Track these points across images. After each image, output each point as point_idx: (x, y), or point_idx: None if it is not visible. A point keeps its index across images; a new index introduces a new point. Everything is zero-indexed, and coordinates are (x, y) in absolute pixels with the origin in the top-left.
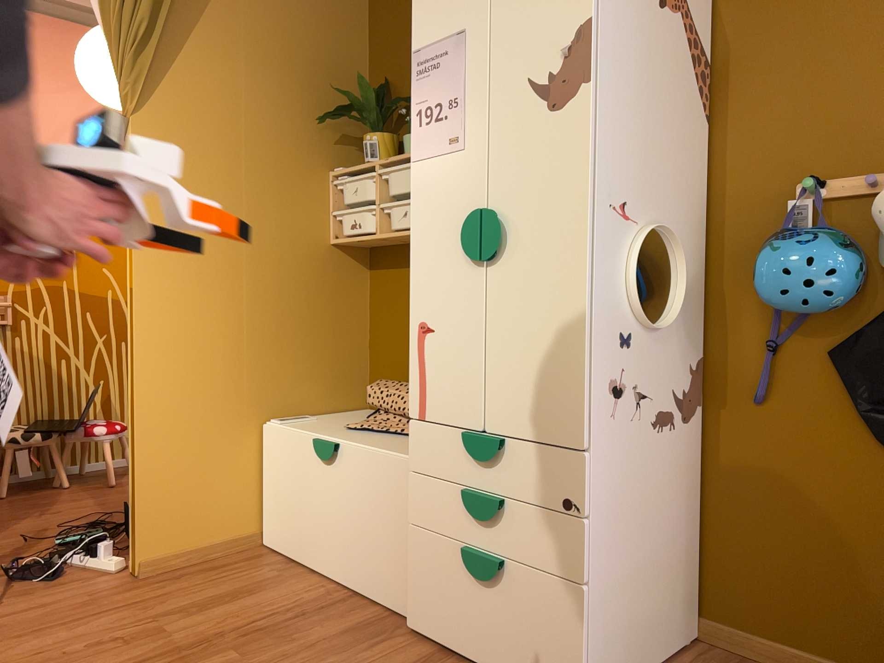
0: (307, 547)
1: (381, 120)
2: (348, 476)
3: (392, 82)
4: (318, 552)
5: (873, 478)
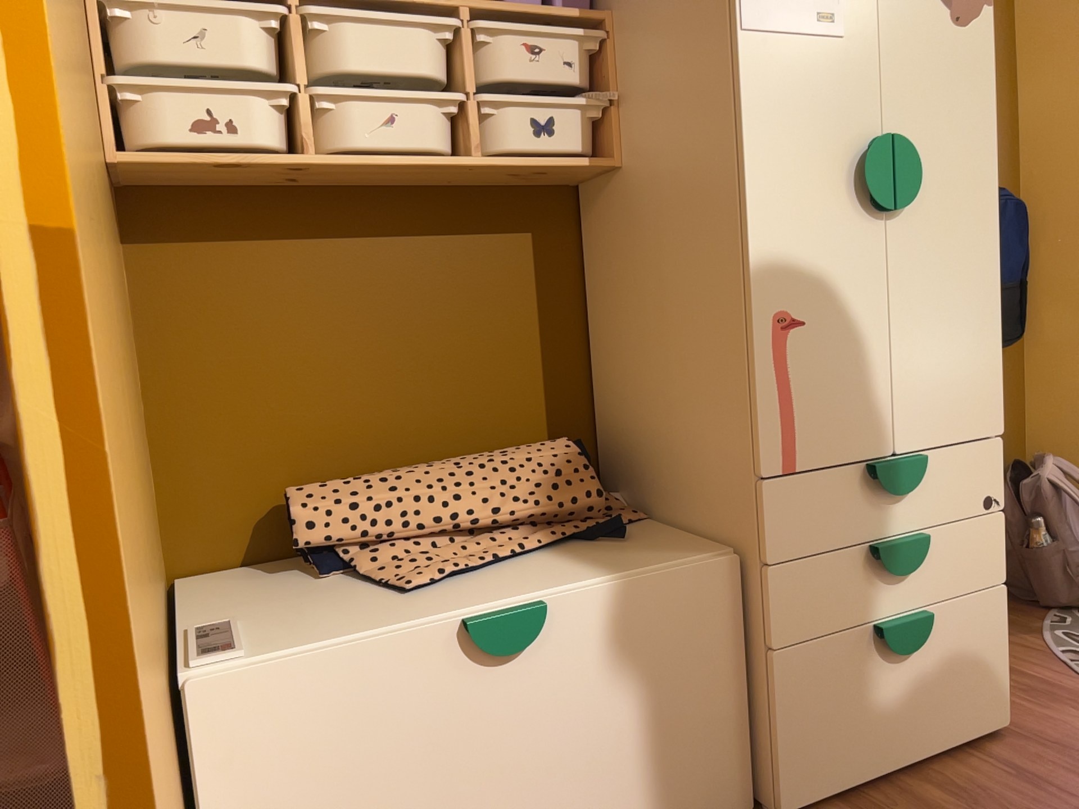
0: None
1: None
2: (576, 655)
3: None
4: None
5: None
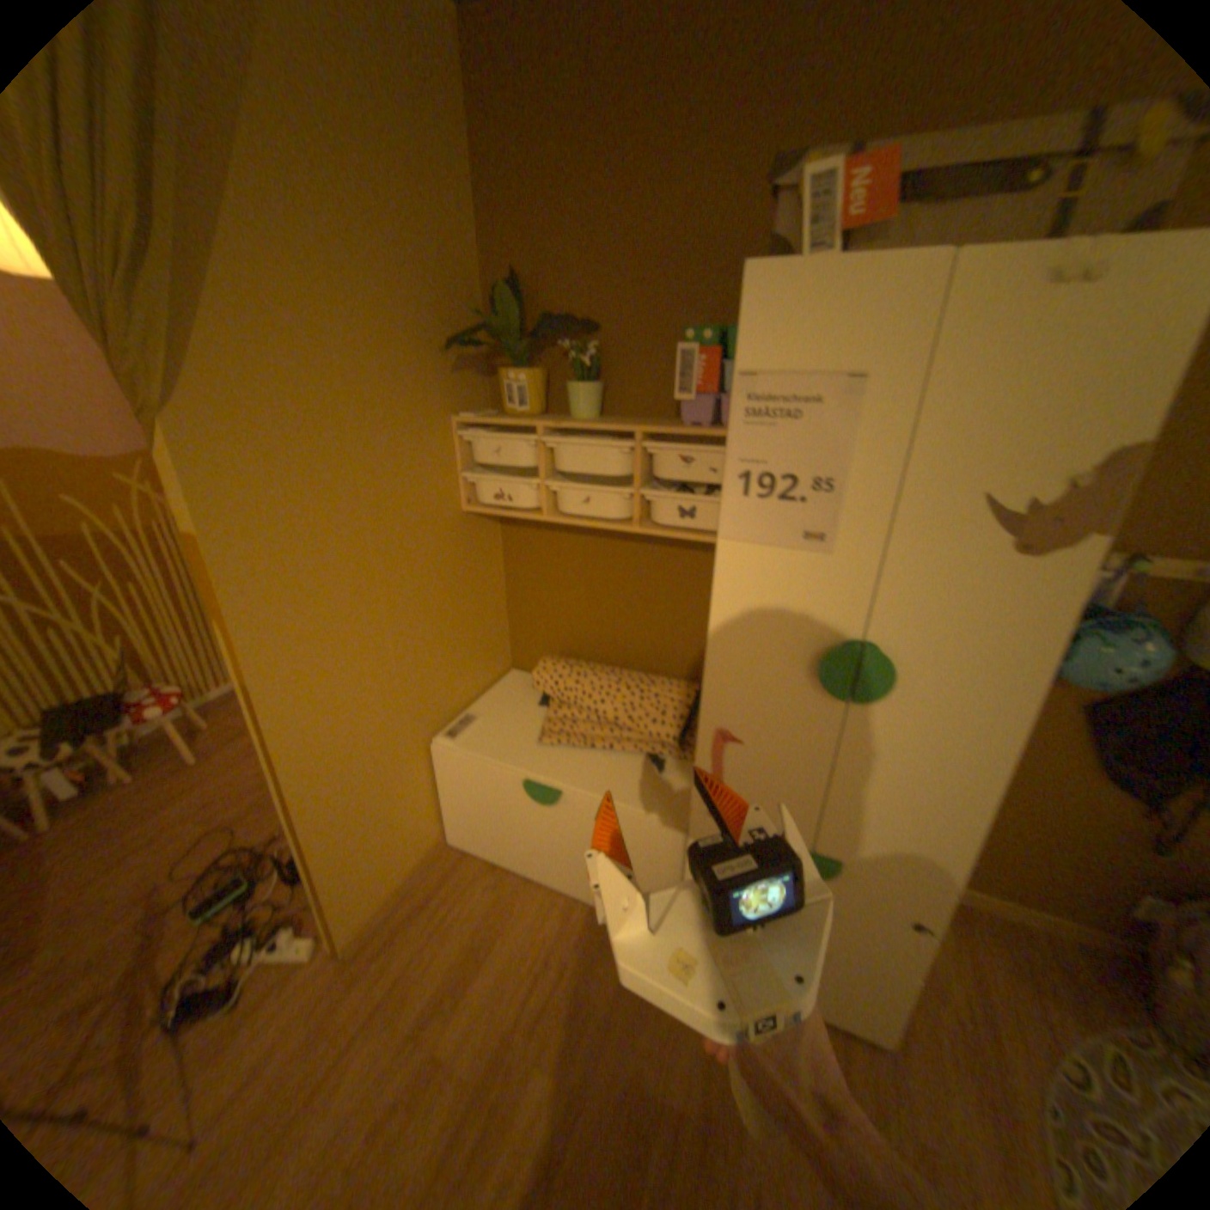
0: (517, 859)
1: (527, 349)
2: (578, 819)
3: (523, 276)
4: (534, 866)
5: (1087, 799)
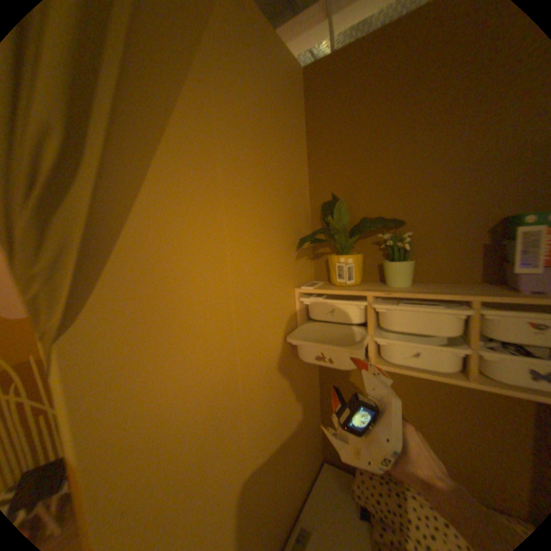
0: None
1: (353, 240)
2: None
3: (343, 196)
4: None
5: None
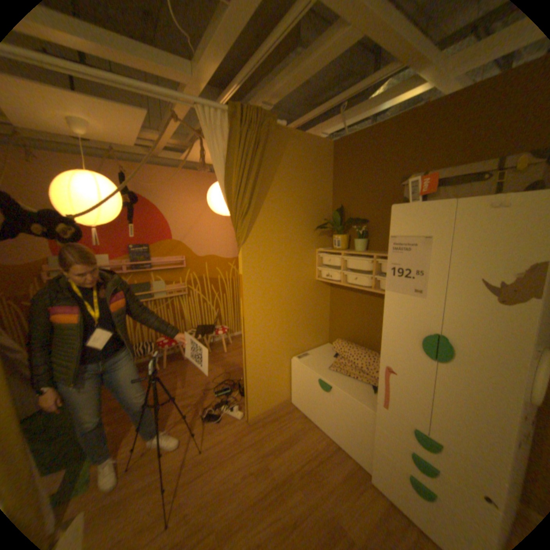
0: (314, 416)
1: (342, 229)
2: (337, 402)
3: (345, 206)
4: (320, 421)
5: None
